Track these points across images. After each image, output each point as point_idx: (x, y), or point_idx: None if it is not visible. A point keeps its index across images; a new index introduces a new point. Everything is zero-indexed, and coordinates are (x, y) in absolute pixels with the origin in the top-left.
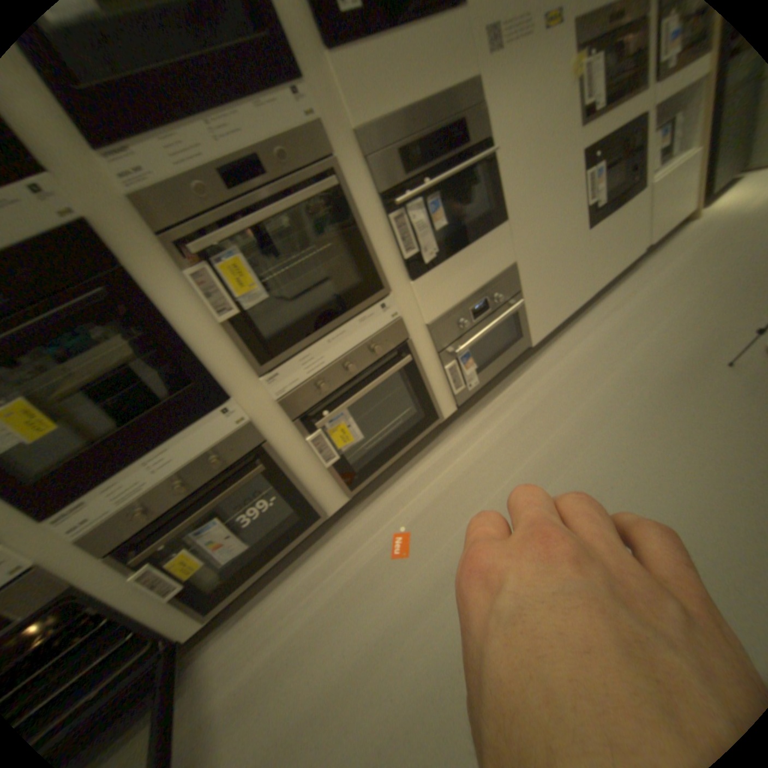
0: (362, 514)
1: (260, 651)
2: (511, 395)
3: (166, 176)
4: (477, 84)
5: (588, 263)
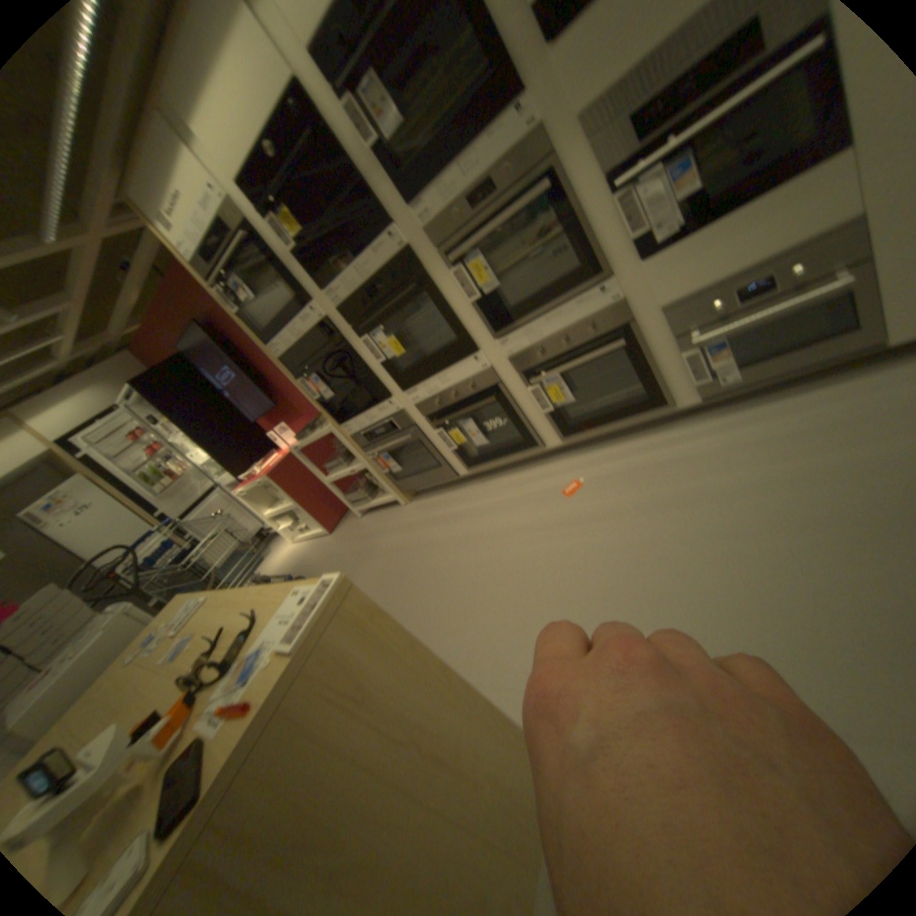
0: (572, 456)
1: (484, 497)
2: (791, 405)
3: (437, 207)
4: None
5: None
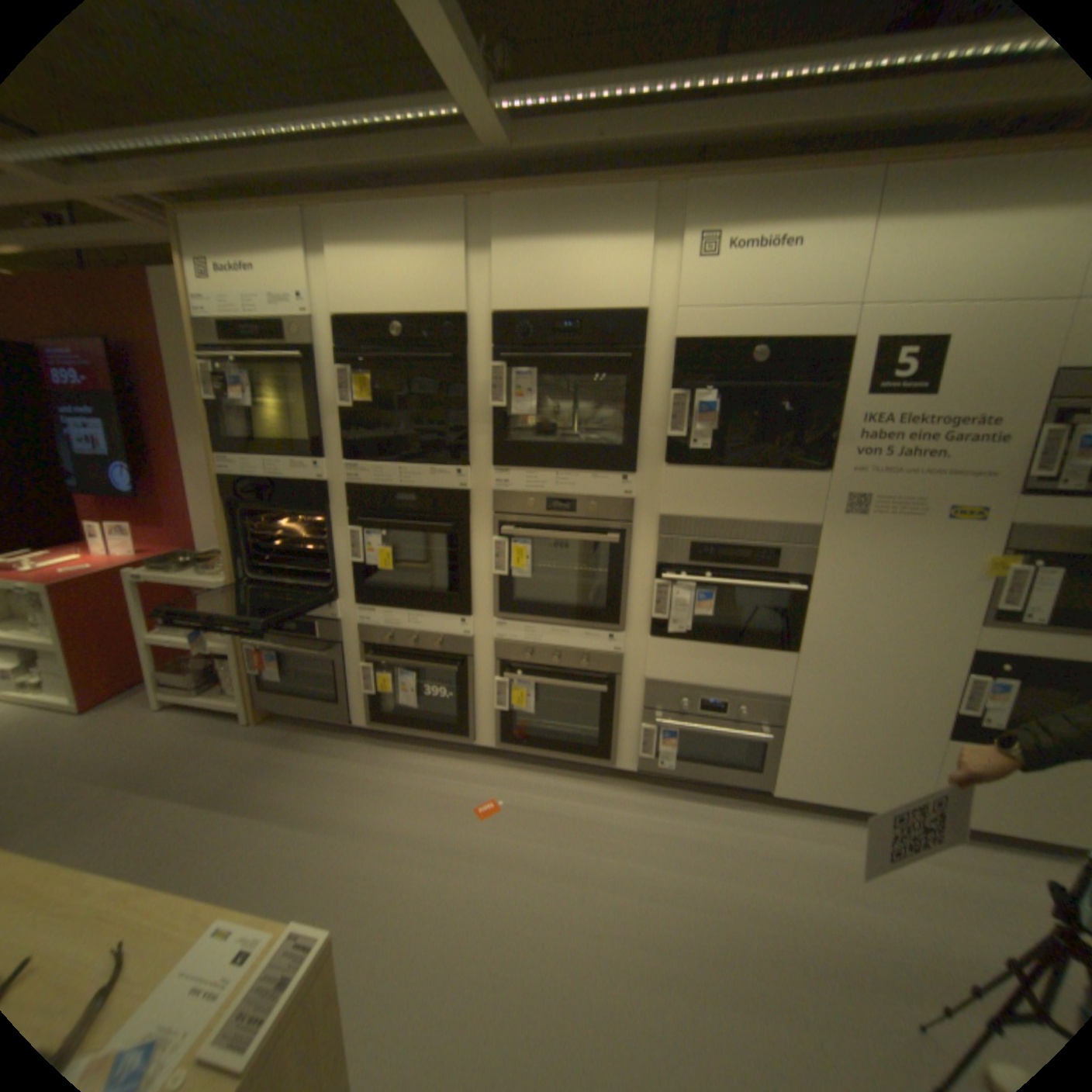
0: (494, 769)
1: (370, 774)
2: (698, 815)
3: (517, 492)
4: (811, 534)
5: (925, 780)
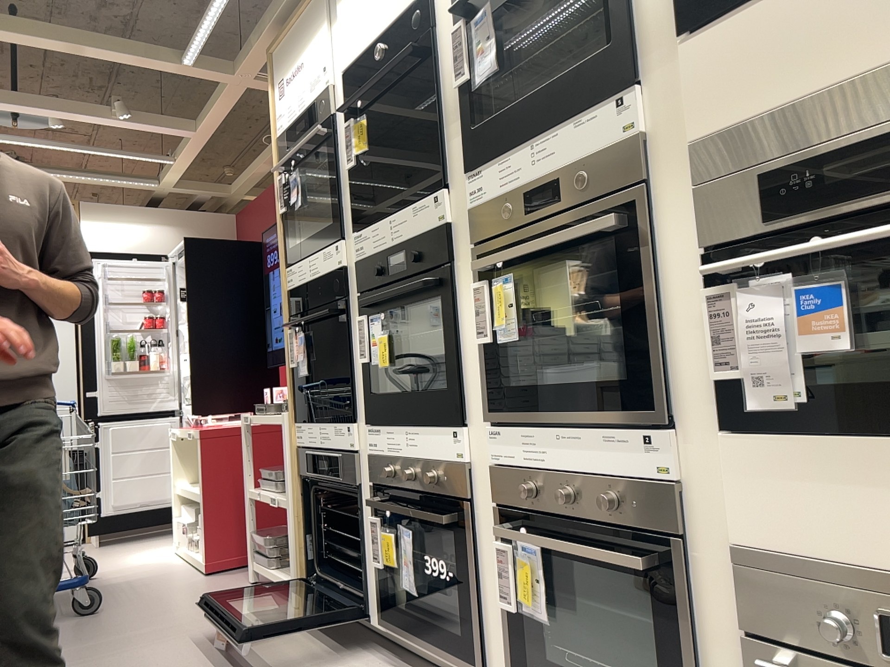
0: None
1: None
2: None
3: (491, 196)
4: None
5: None
